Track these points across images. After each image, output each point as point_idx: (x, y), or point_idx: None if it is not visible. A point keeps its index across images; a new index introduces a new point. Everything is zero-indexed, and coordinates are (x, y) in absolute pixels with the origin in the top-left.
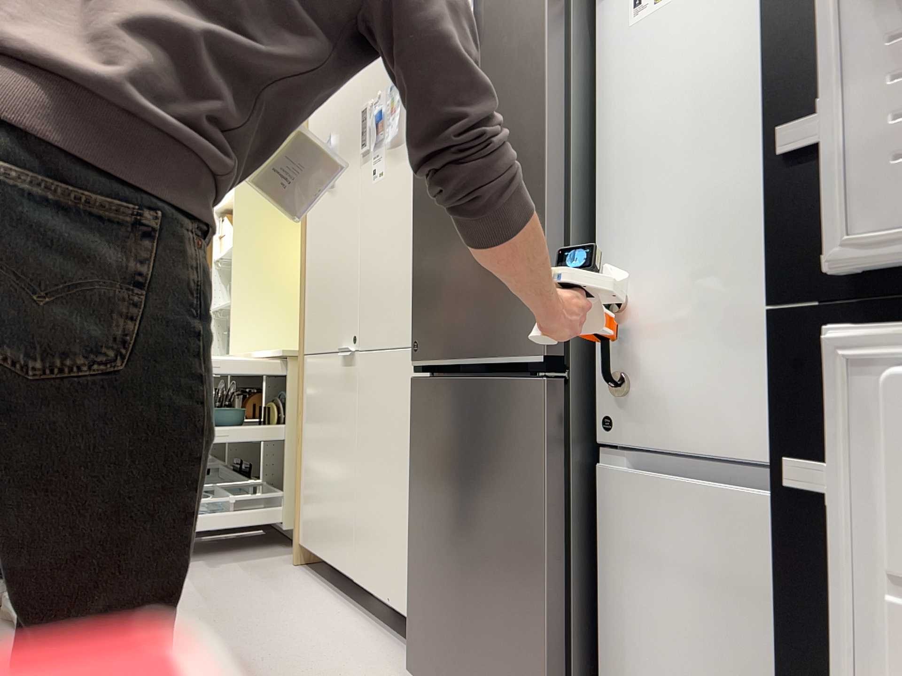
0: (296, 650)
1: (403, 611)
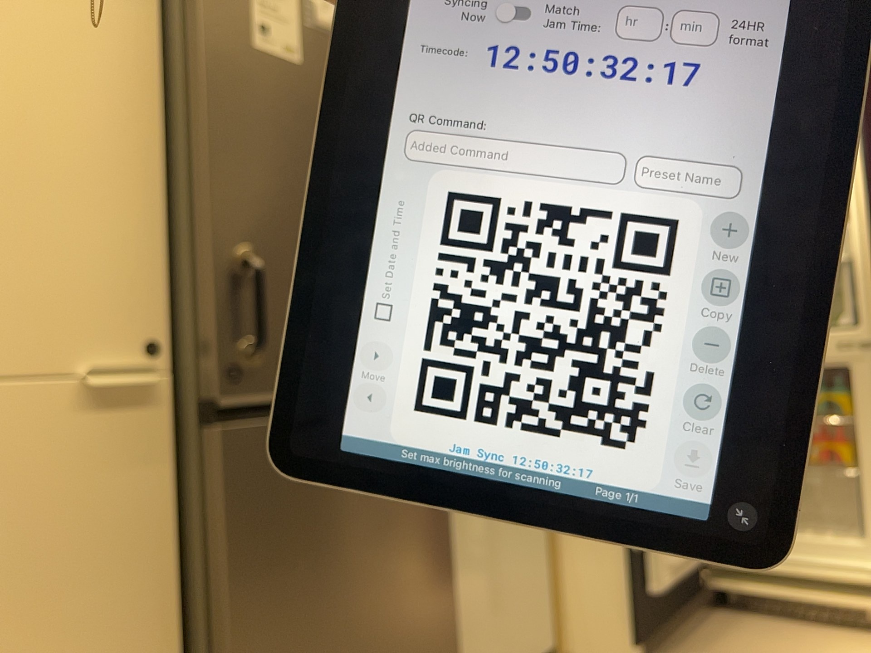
0: None
1: None
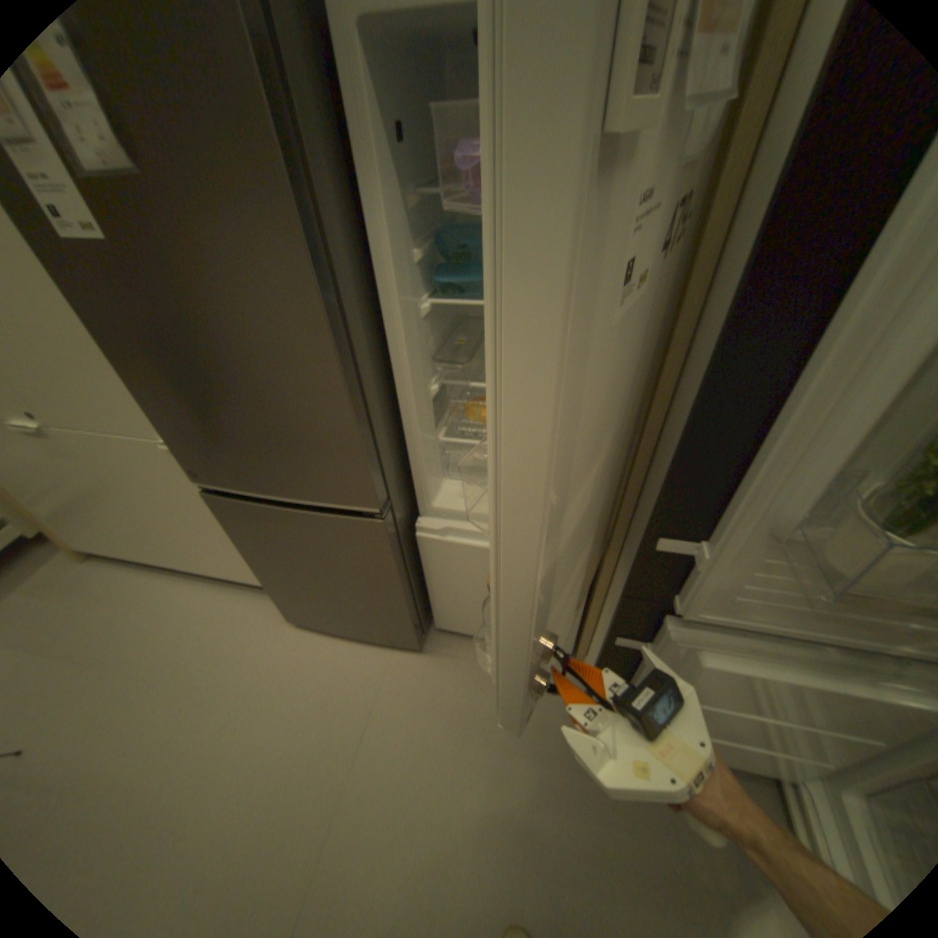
0: (184, 647)
1: (246, 581)
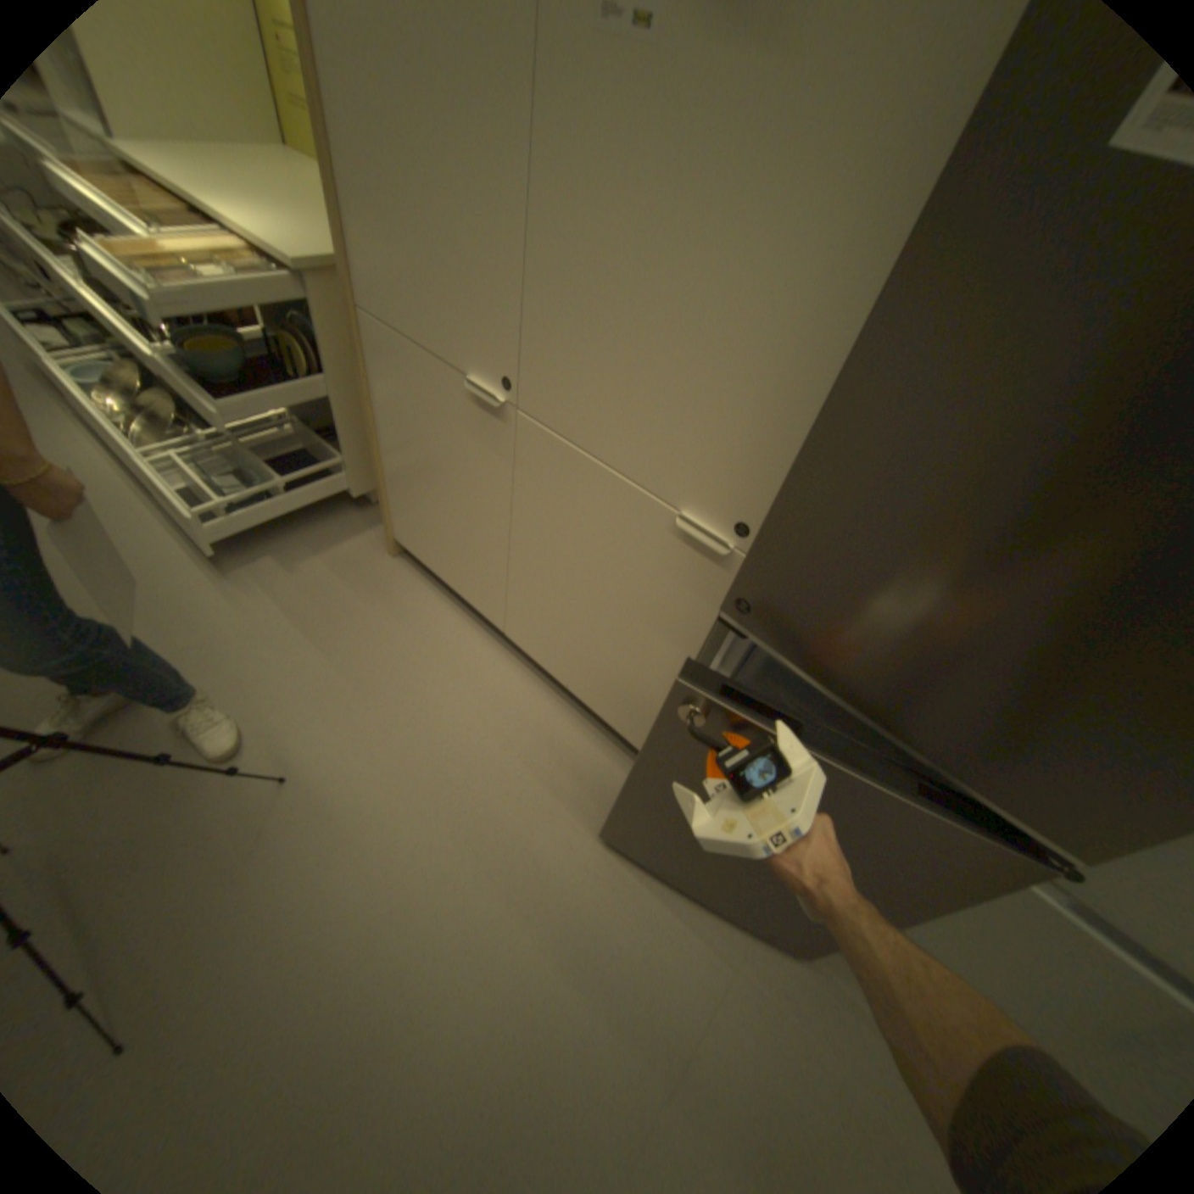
0: (488, 748)
1: (592, 704)
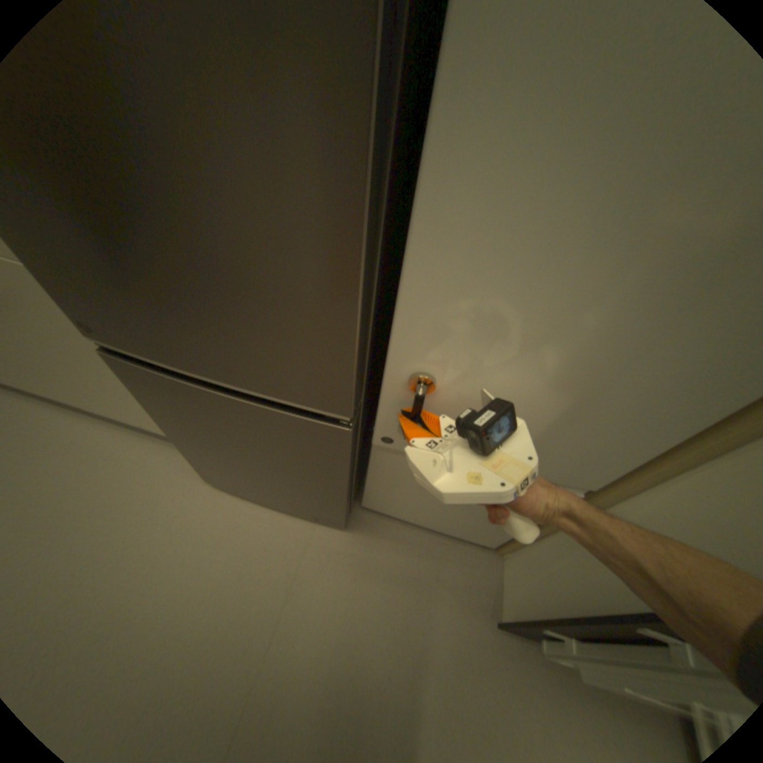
0: (91, 495)
1: None
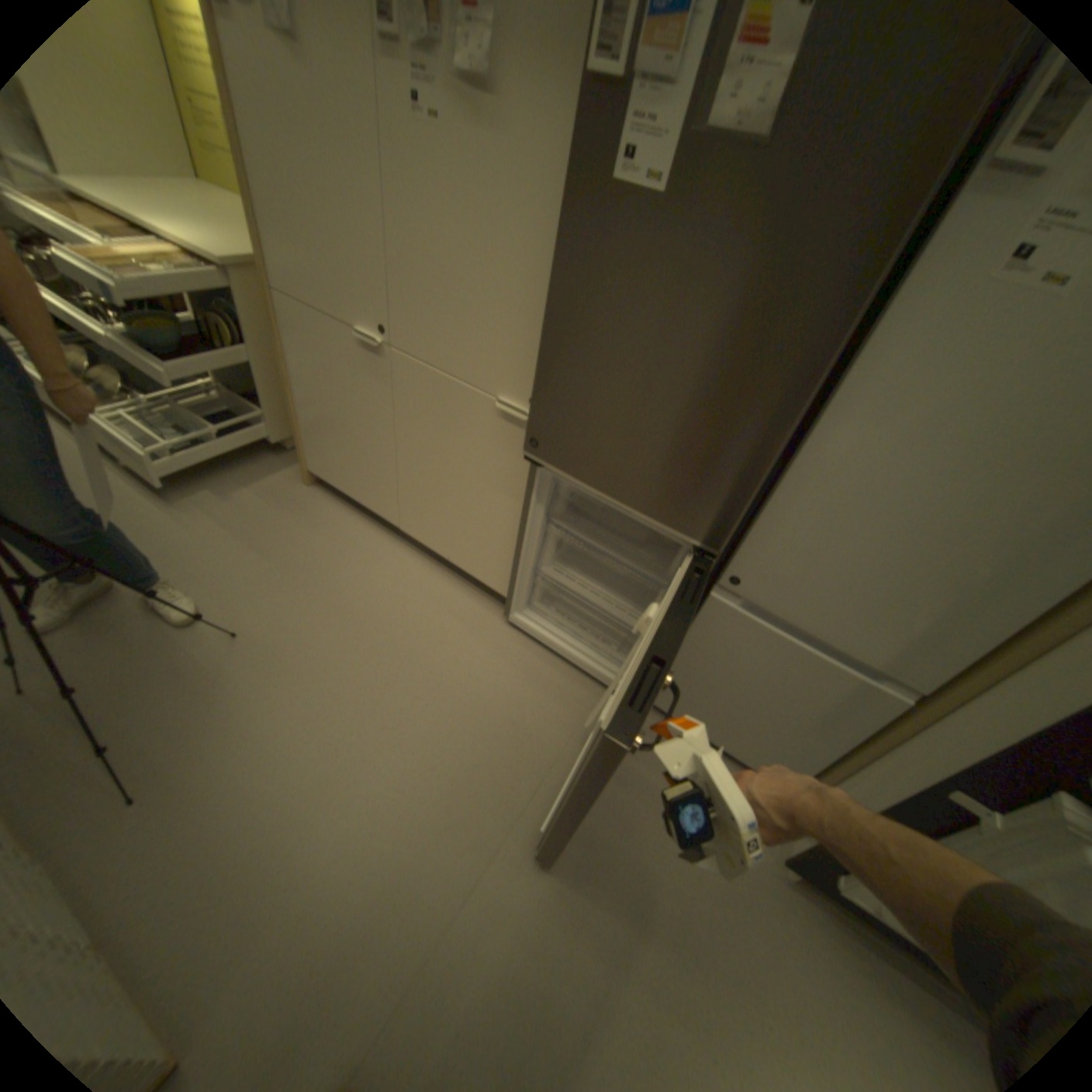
0: (392, 606)
1: (468, 568)
